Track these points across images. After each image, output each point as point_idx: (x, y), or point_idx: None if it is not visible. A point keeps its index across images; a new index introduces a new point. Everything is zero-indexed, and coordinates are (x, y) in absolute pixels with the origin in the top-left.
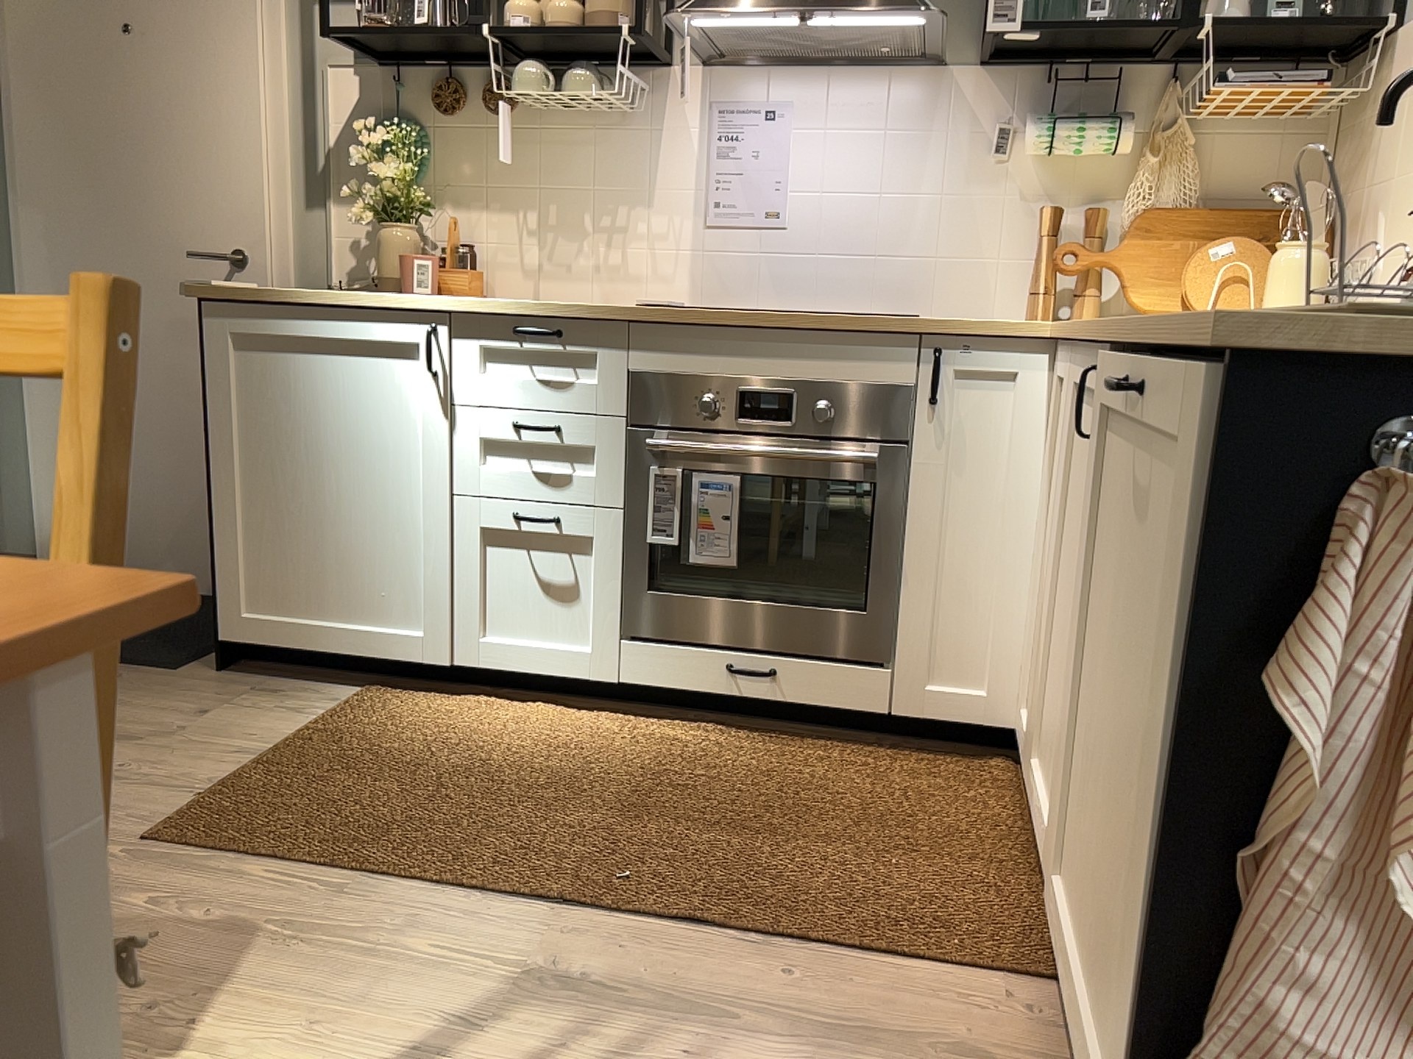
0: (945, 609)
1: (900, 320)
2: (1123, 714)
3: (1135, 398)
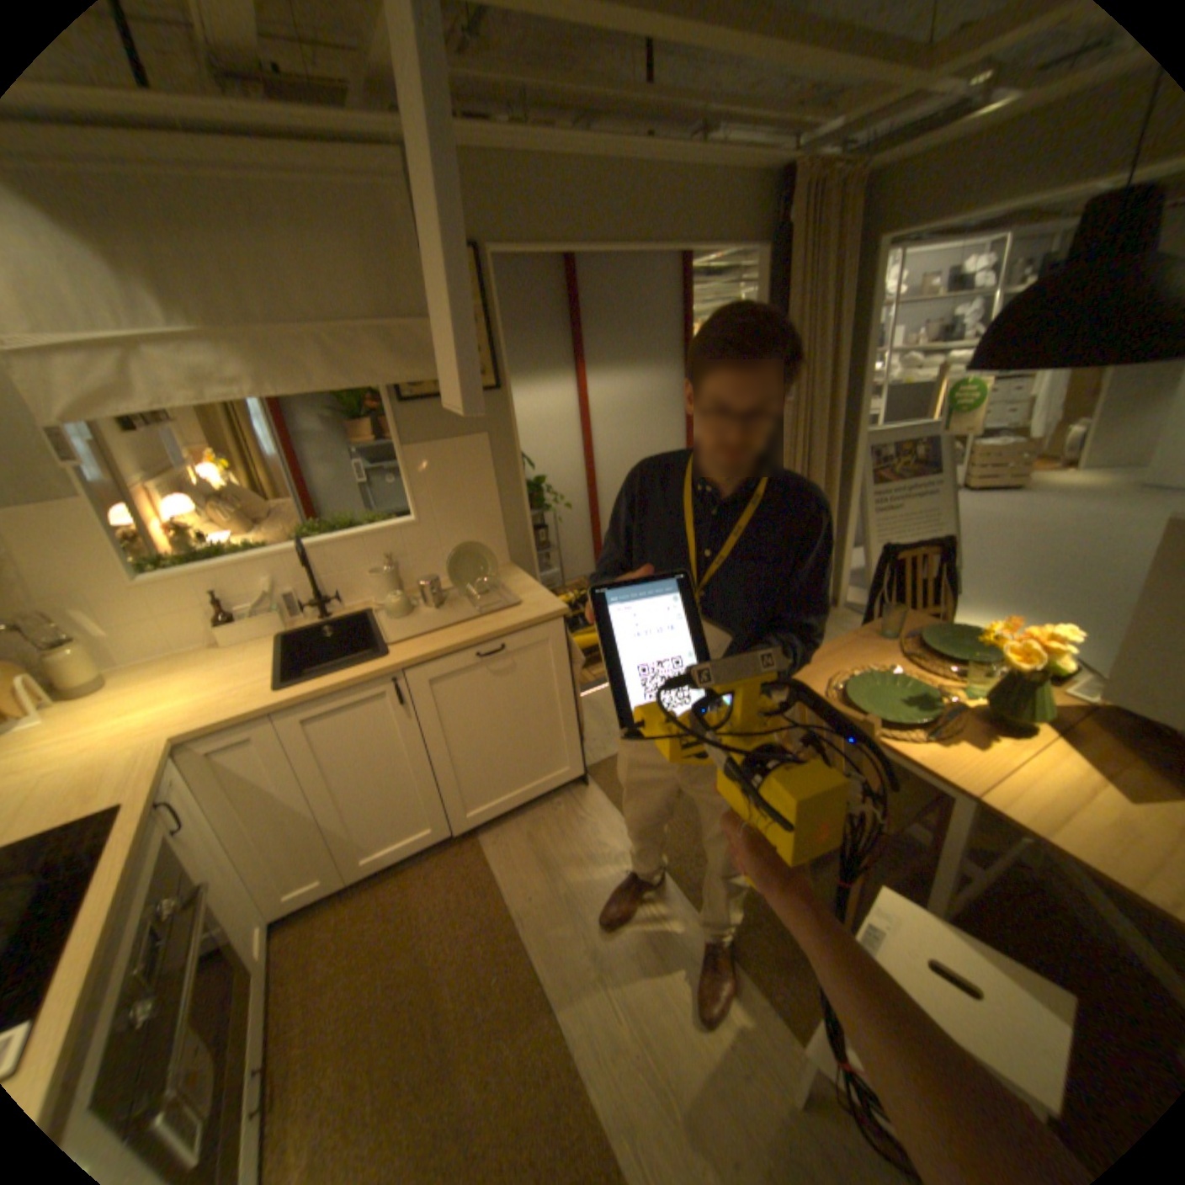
0: (226, 926)
1: (135, 811)
2: (496, 733)
3: (497, 652)
